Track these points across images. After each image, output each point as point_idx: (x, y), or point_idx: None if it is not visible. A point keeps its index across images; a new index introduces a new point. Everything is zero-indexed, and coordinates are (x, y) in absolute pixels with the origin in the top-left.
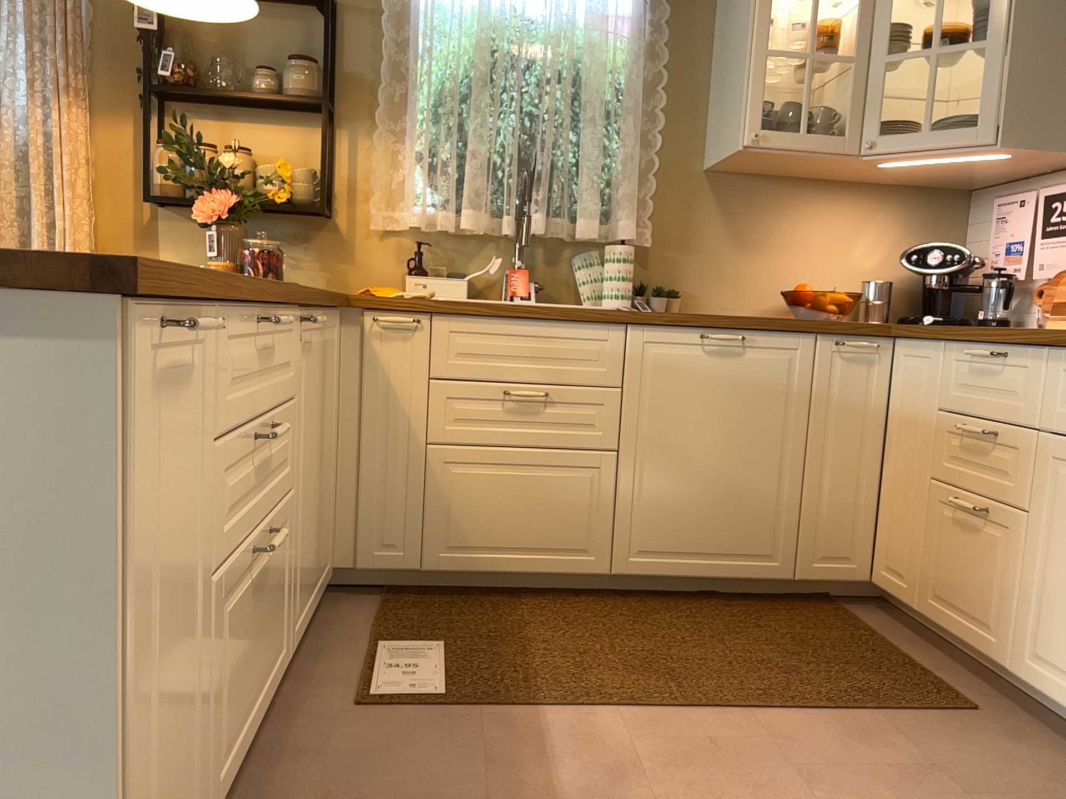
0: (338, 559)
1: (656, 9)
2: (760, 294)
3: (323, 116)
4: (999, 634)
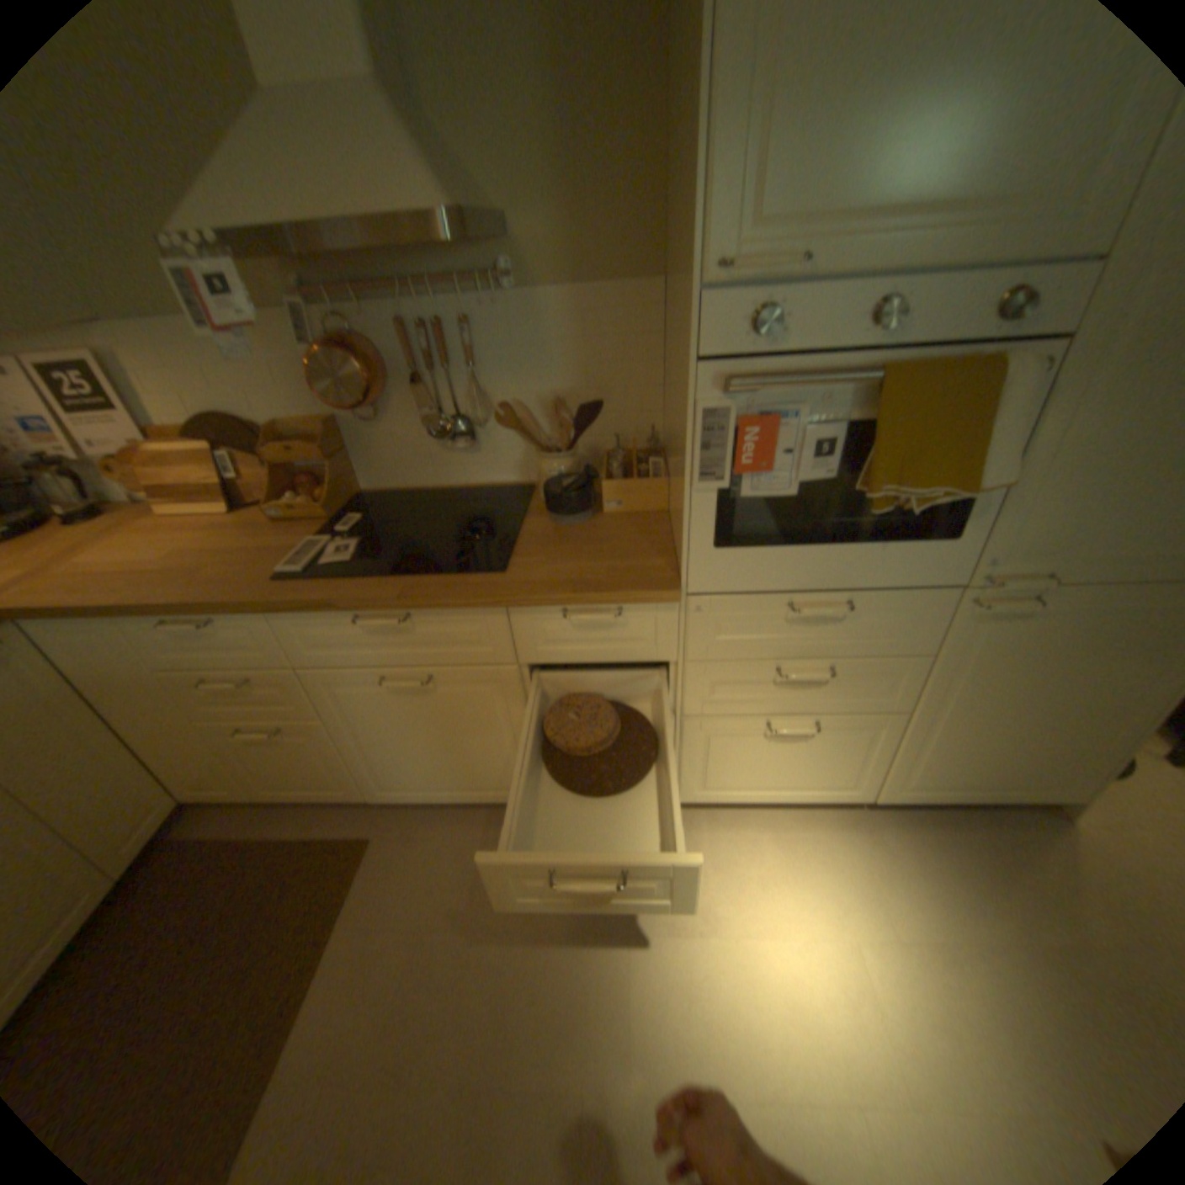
0: None
1: None
2: None
3: None
4: (341, 788)
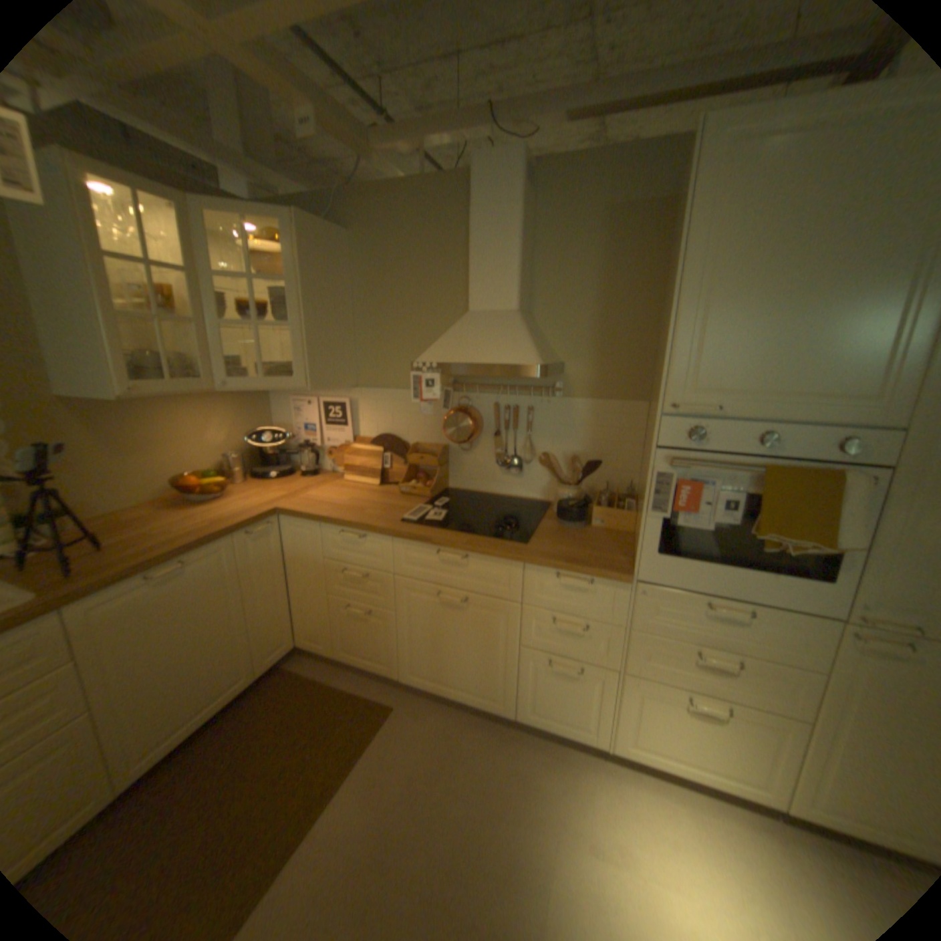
0: None
1: None
2: (144, 486)
3: None
4: (387, 667)
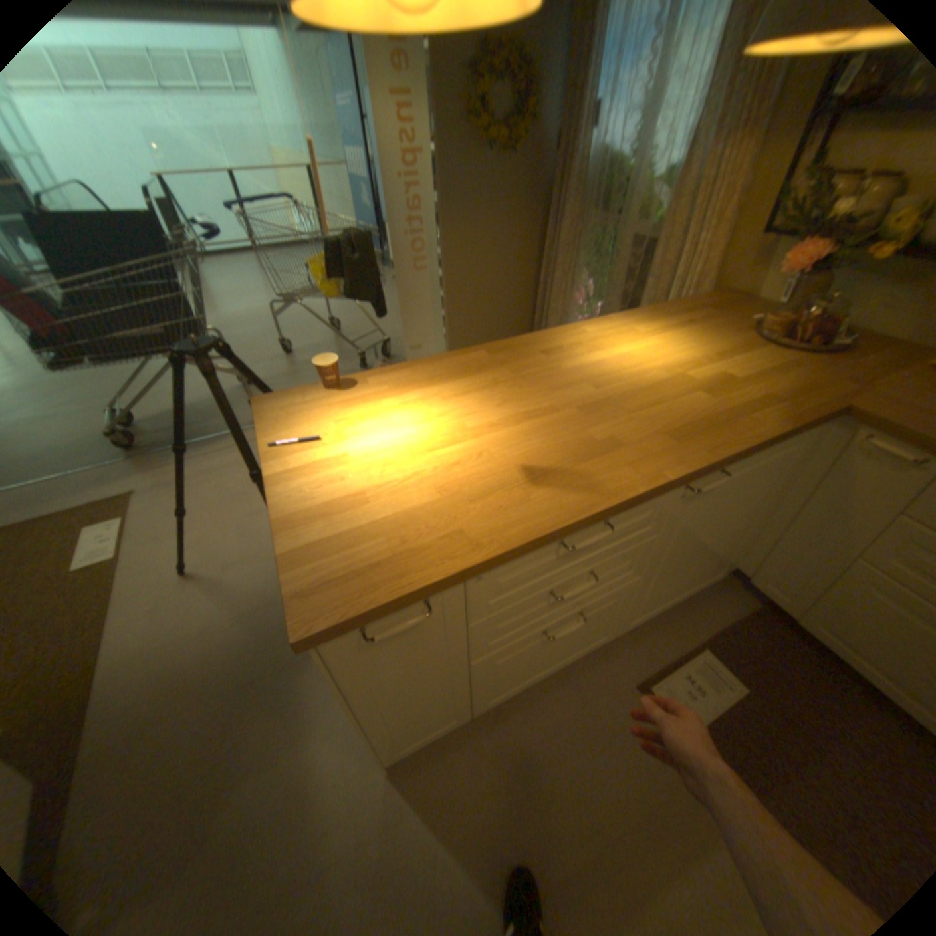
0: (744, 567)
1: None
2: None
3: None
4: None
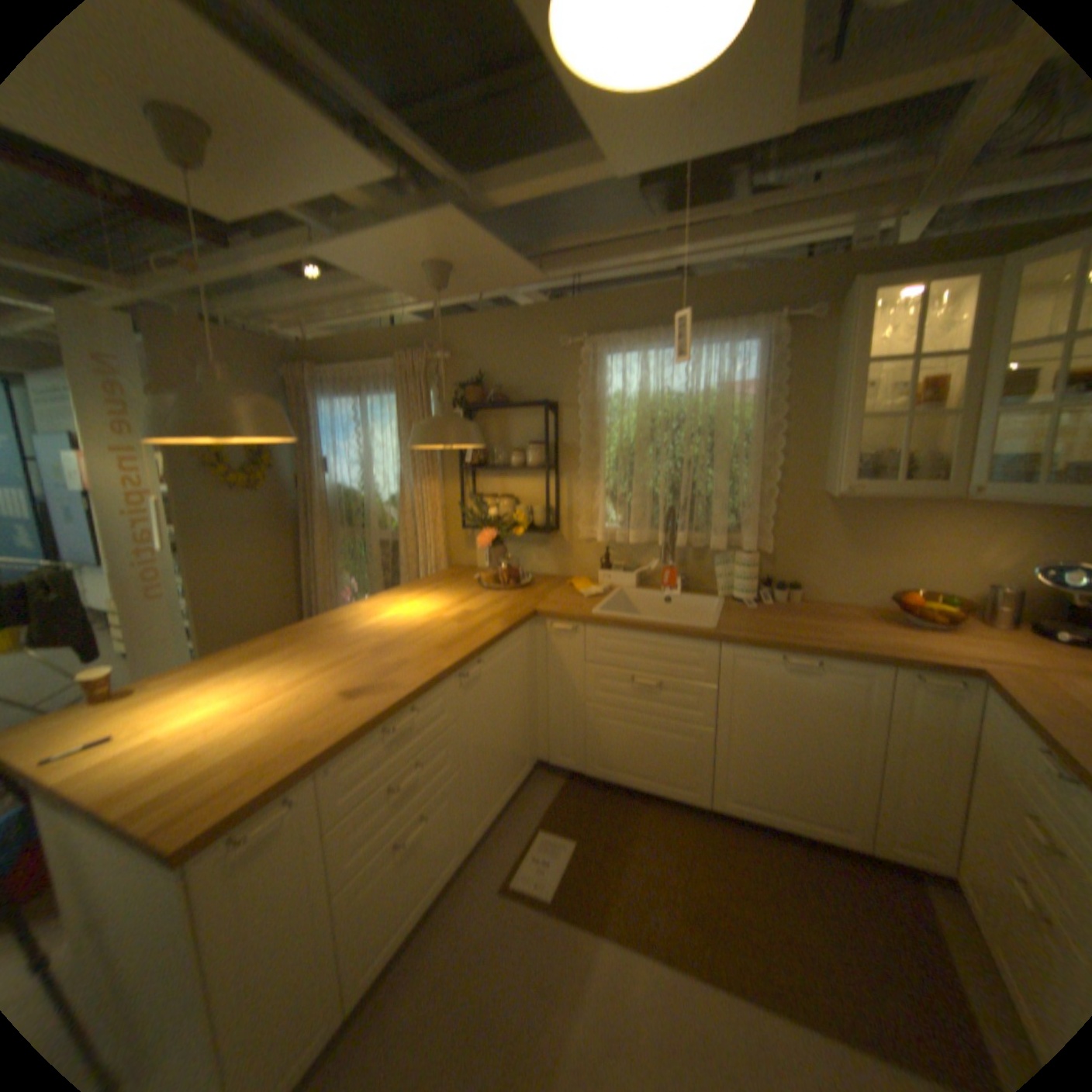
0: (540, 757)
1: (778, 372)
2: (879, 589)
3: (551, 472)
4: None
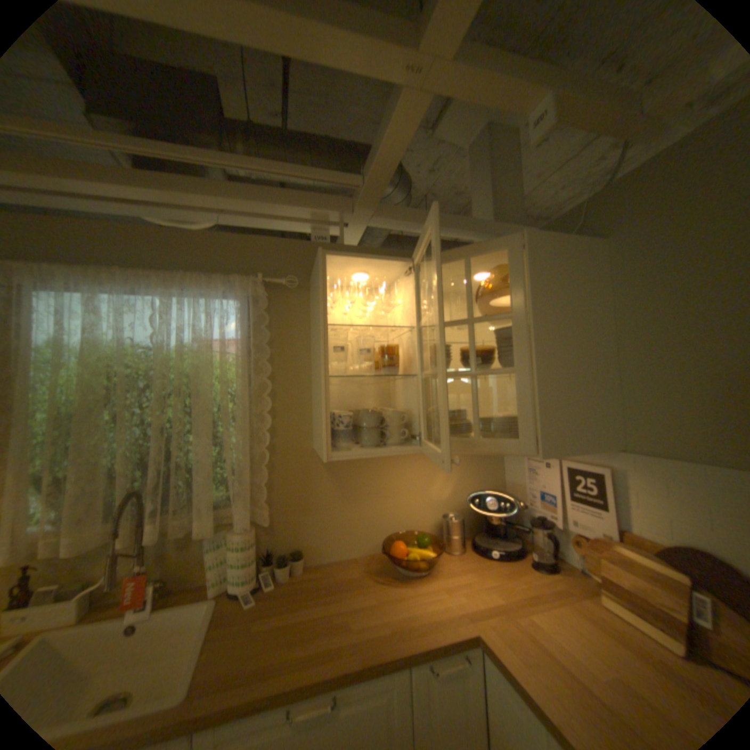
0: None
1: (260, 332)
2: (369, 536)
3: None
4: None
